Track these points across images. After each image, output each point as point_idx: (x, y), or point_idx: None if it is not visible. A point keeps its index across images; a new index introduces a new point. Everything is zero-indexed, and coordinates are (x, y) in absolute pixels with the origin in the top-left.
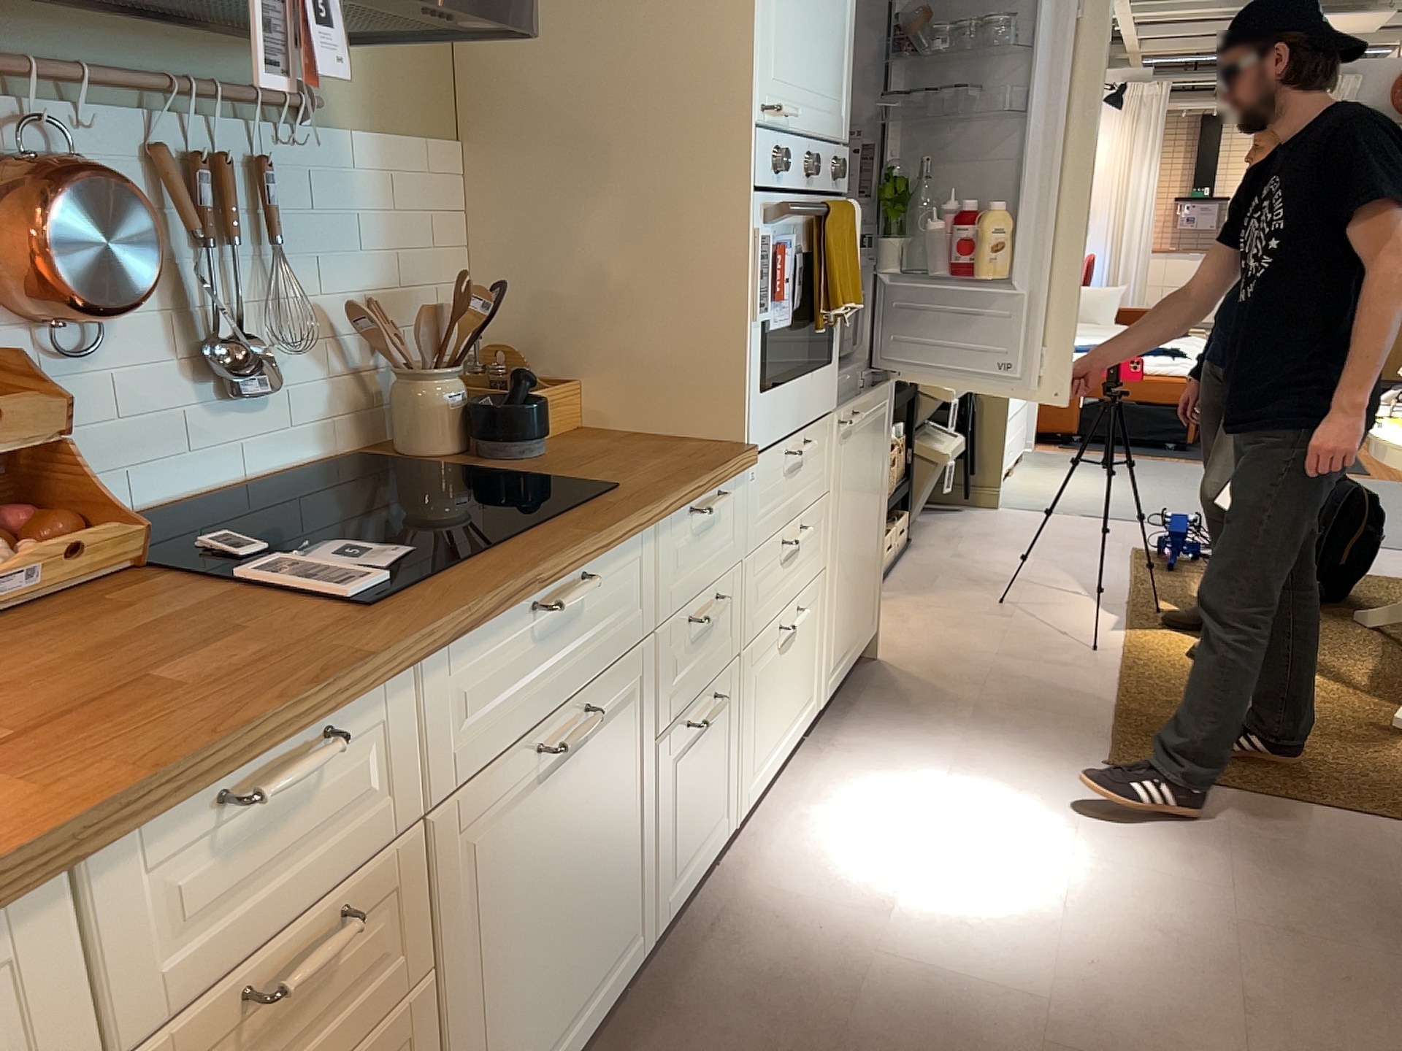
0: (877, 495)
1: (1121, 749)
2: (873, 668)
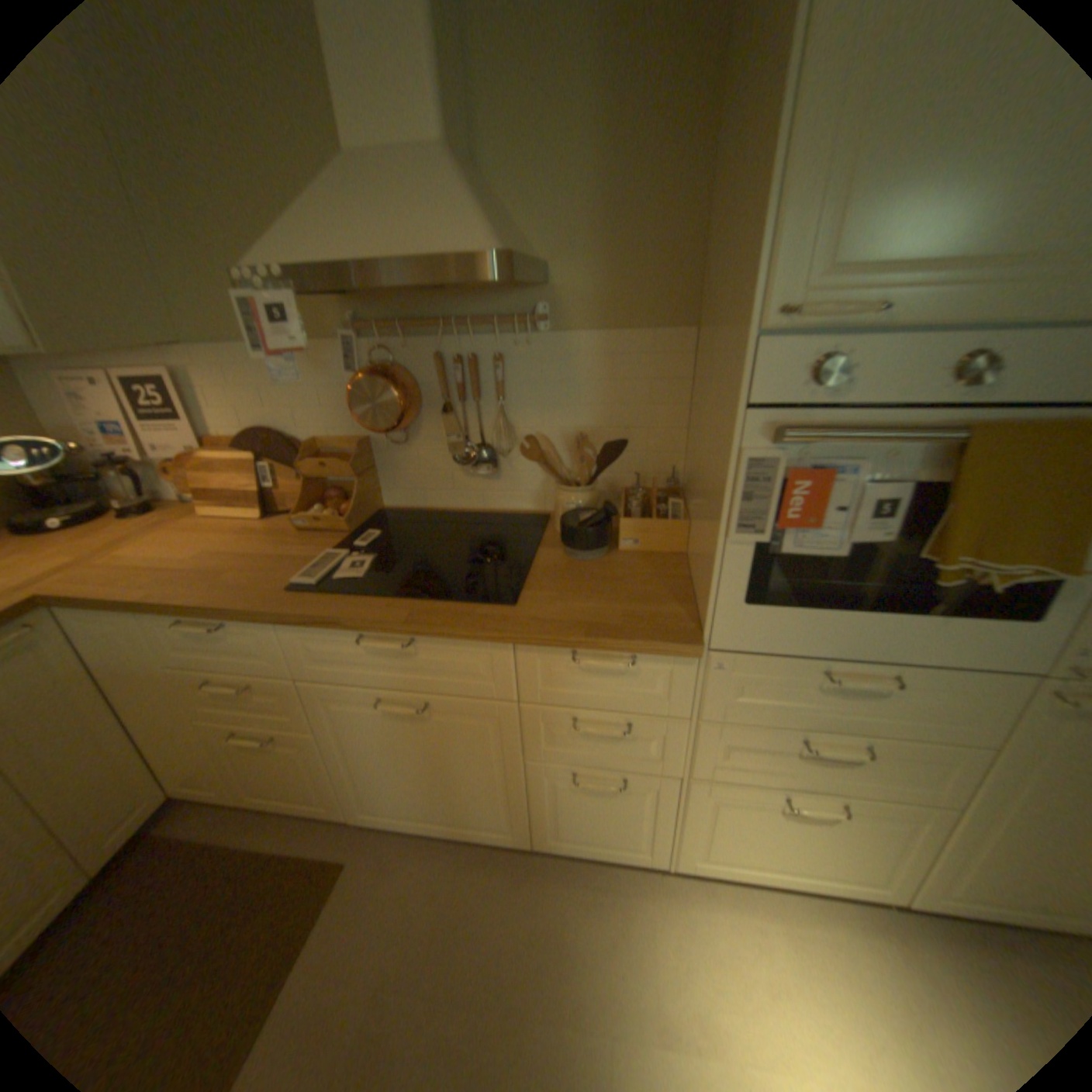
0: None
1: None
2: None
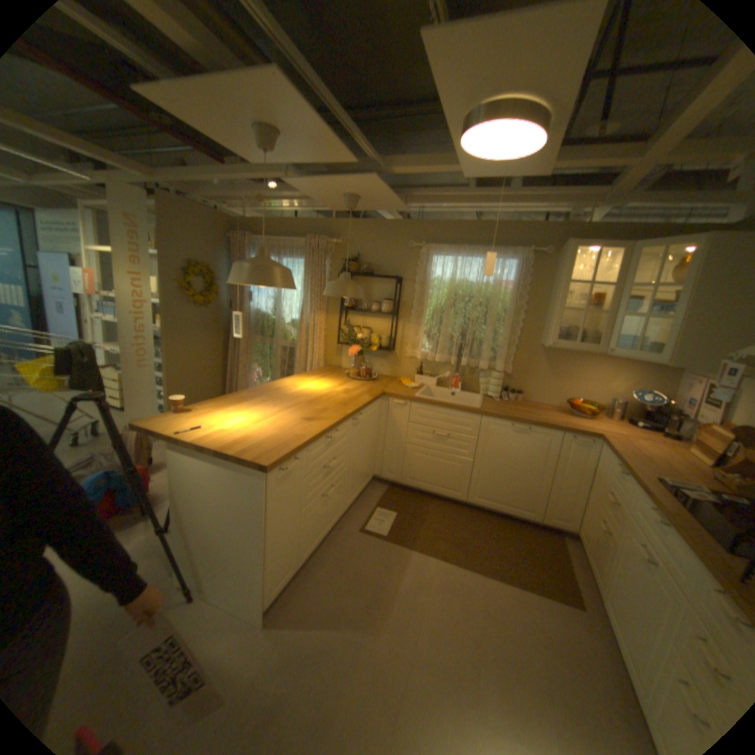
0: None
1: None
2: None
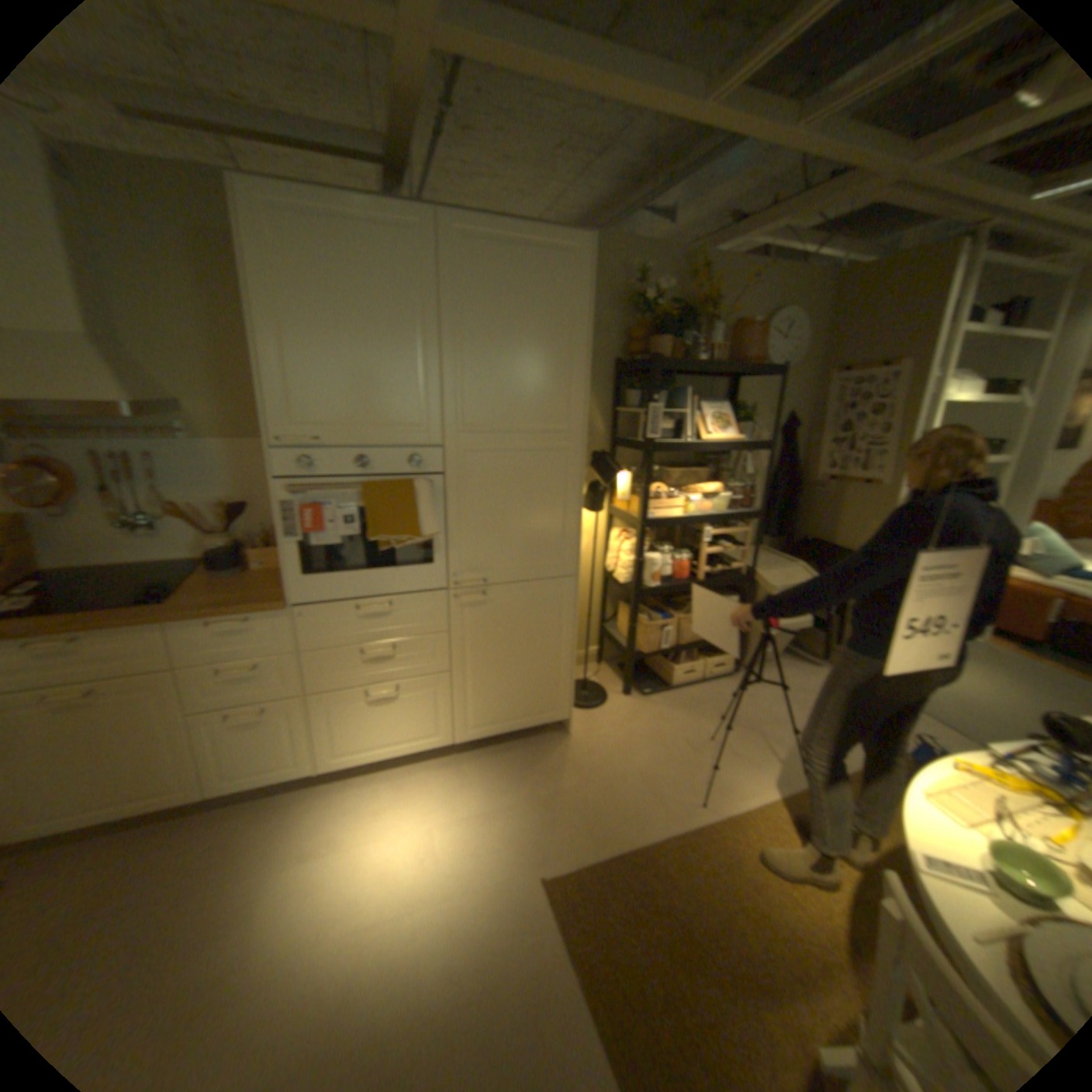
0: (543, 641)
1: (569, 882)
2: (555, 739)
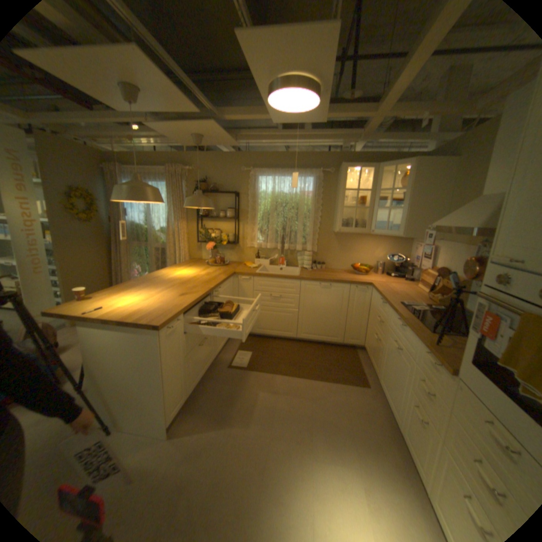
0: None
1: None
2: None
